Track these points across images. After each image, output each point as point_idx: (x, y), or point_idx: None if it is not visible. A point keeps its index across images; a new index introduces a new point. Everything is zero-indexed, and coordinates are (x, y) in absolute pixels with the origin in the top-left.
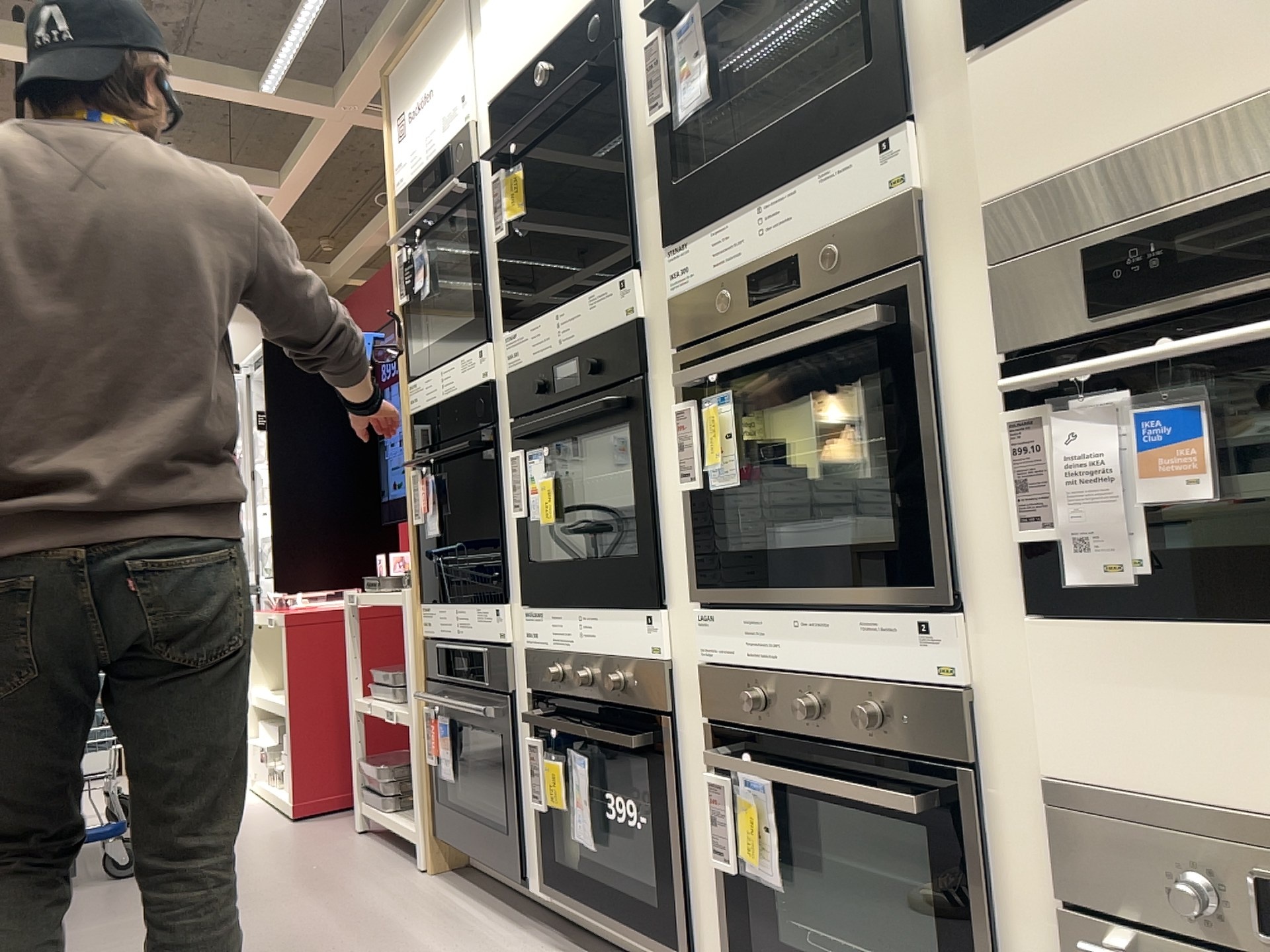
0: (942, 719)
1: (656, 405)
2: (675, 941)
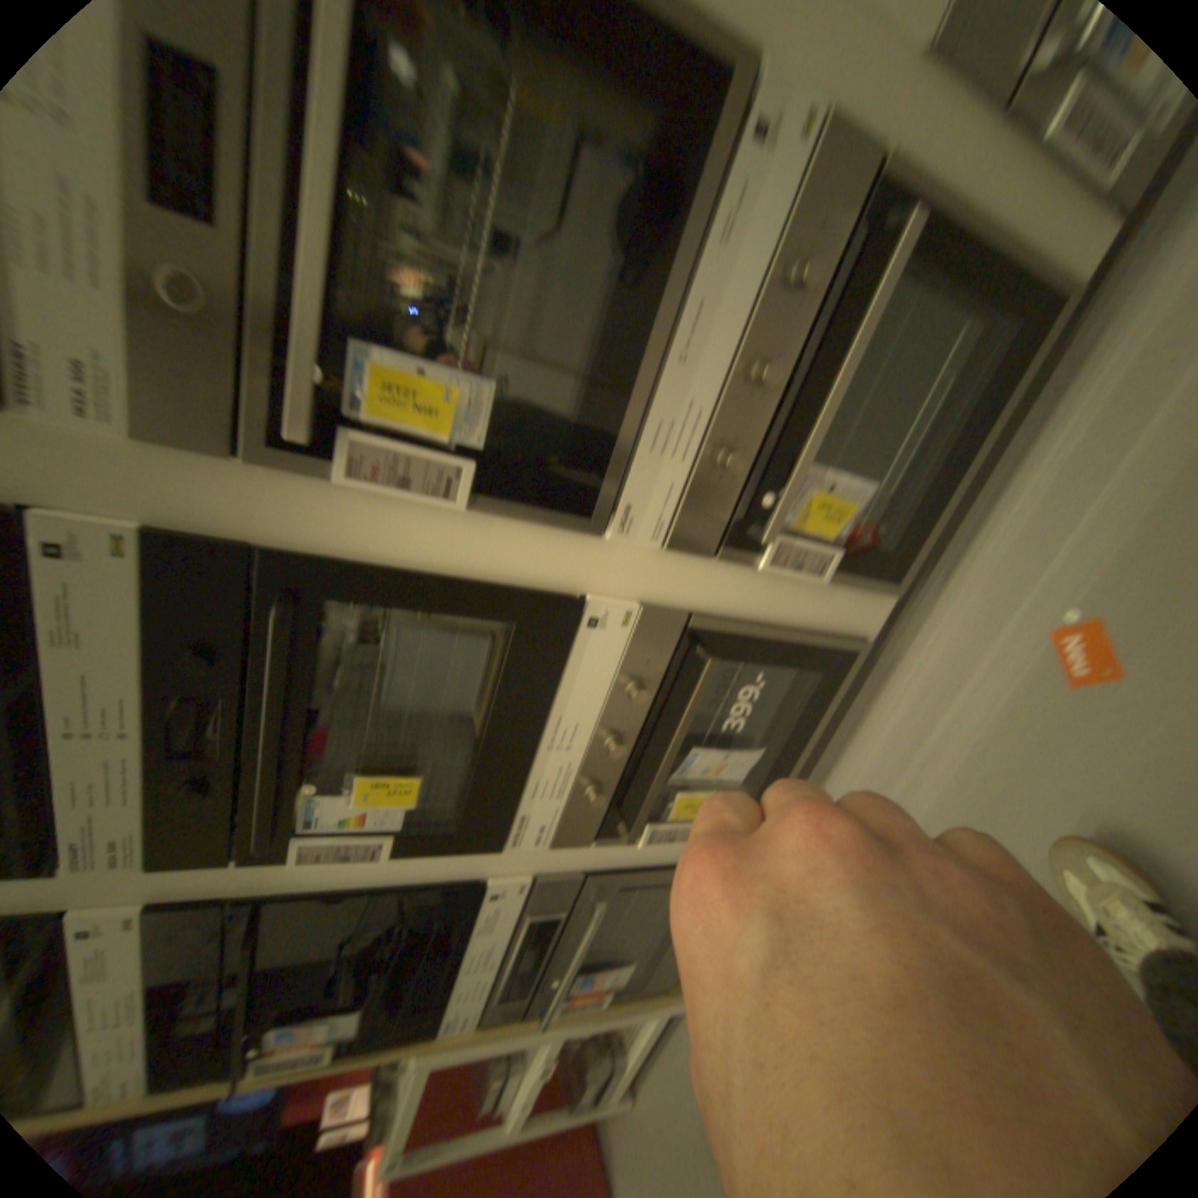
0: (843, 163)
1: (318, 538)
2: (853, 655)
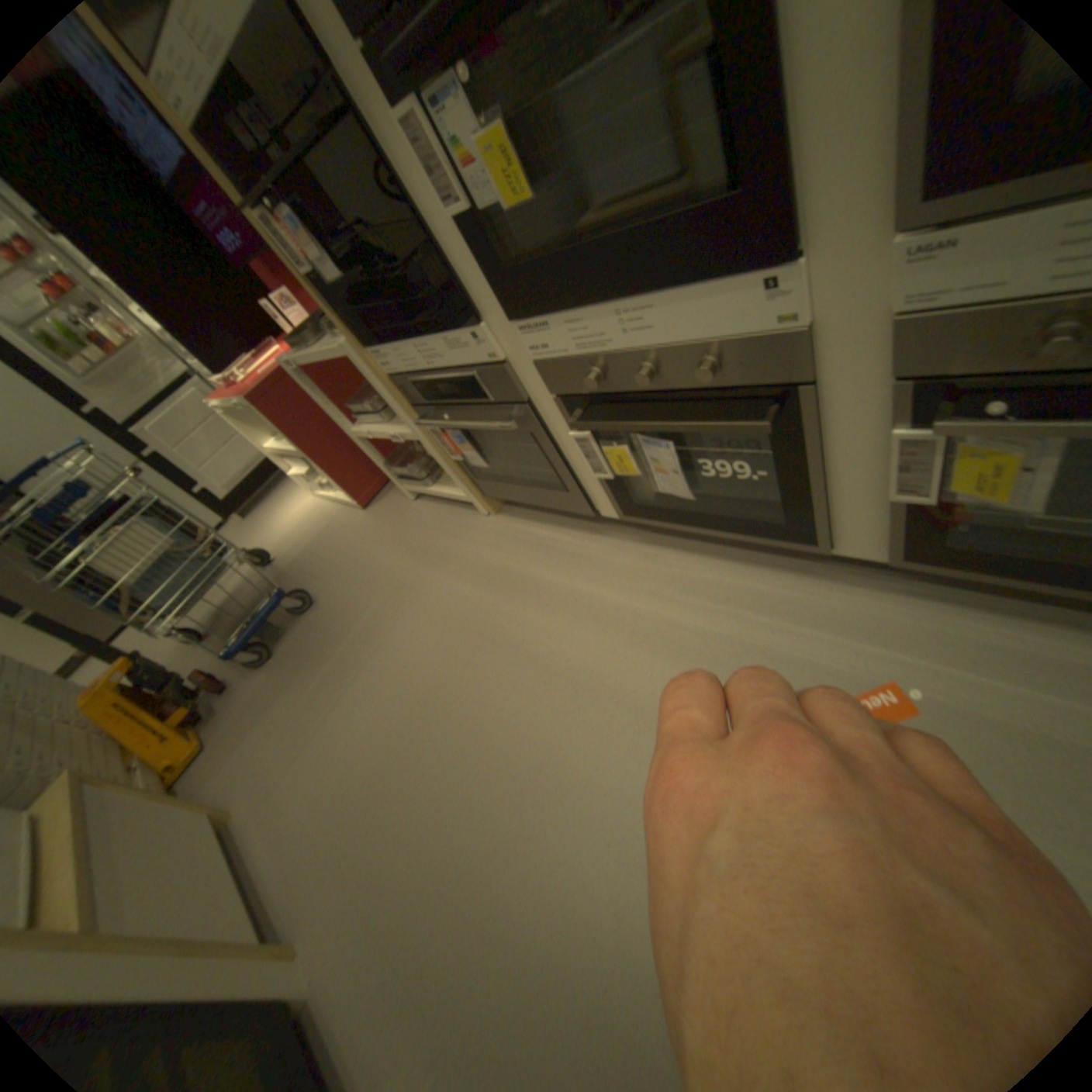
0: None
1: None
2: (809, 538)
